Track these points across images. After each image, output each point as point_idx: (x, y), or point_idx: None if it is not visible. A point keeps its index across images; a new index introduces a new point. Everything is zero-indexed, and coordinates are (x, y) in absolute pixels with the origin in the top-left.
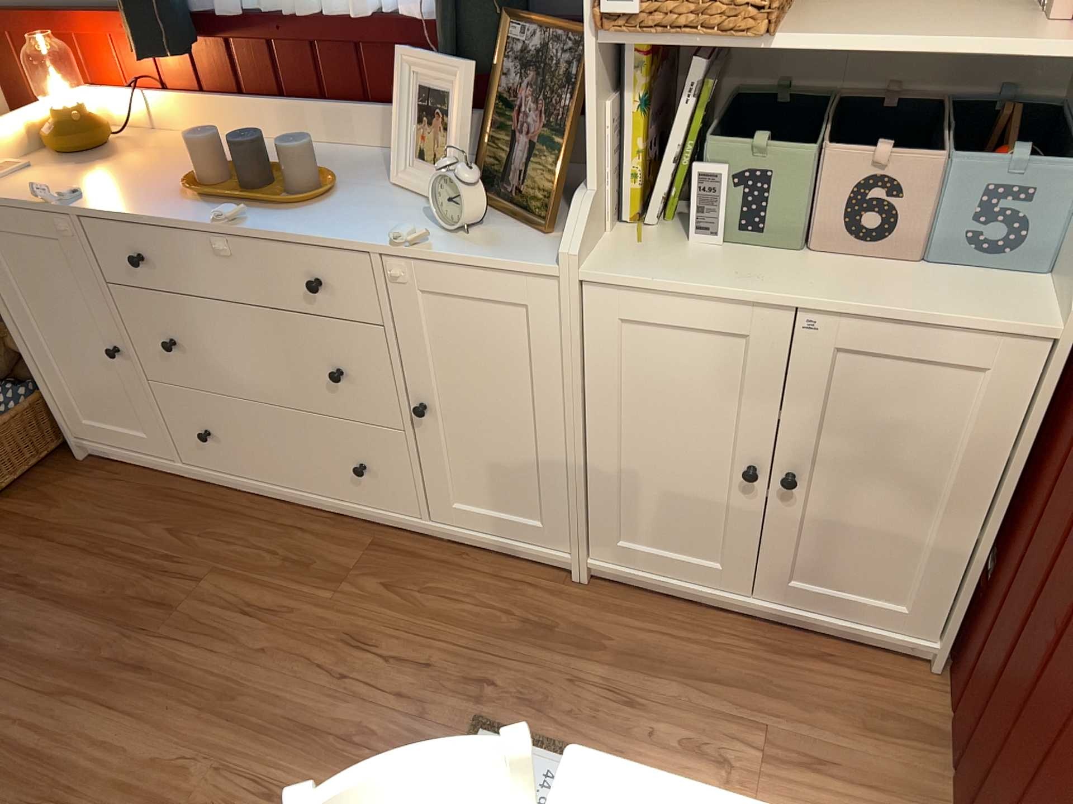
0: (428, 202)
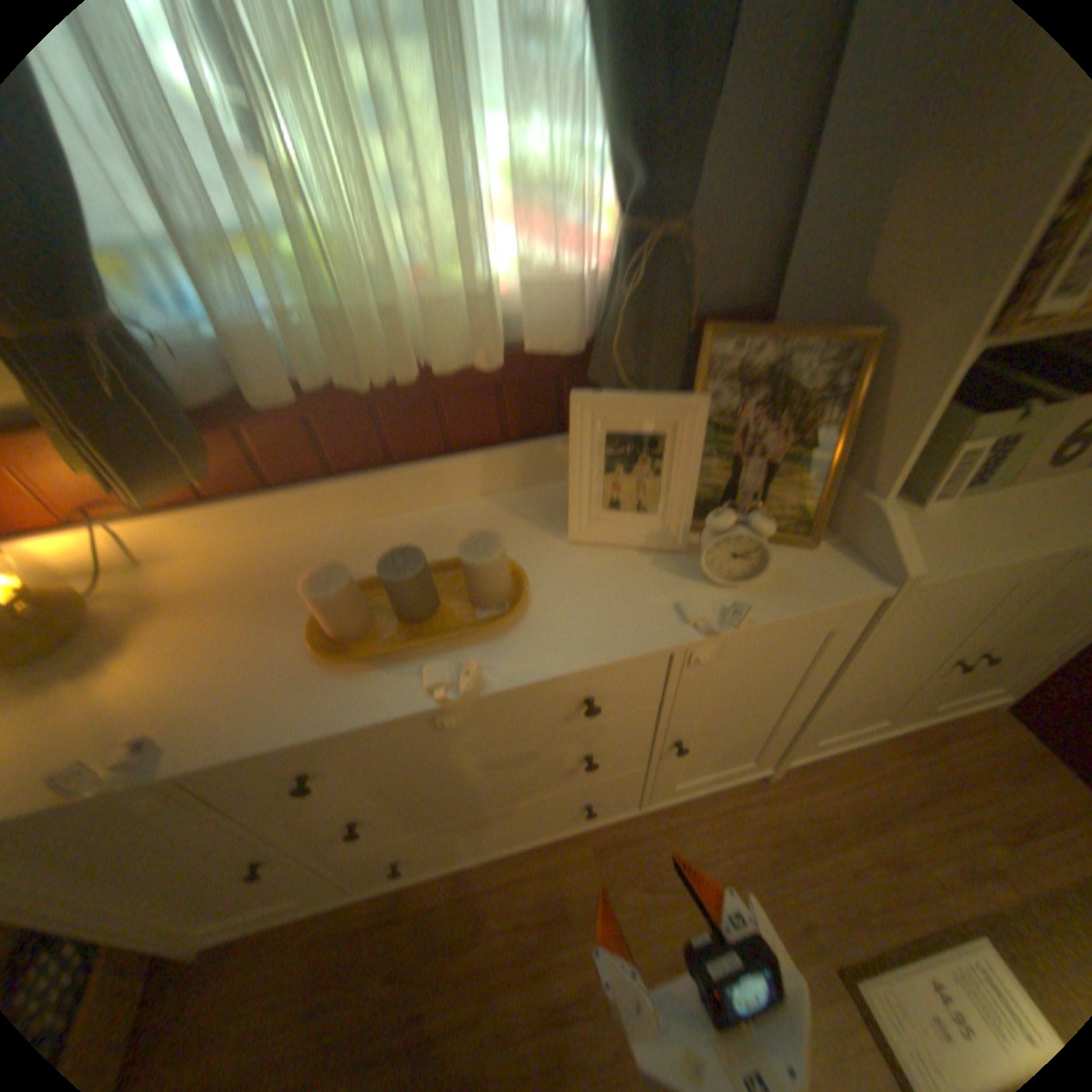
0: (637, 548)
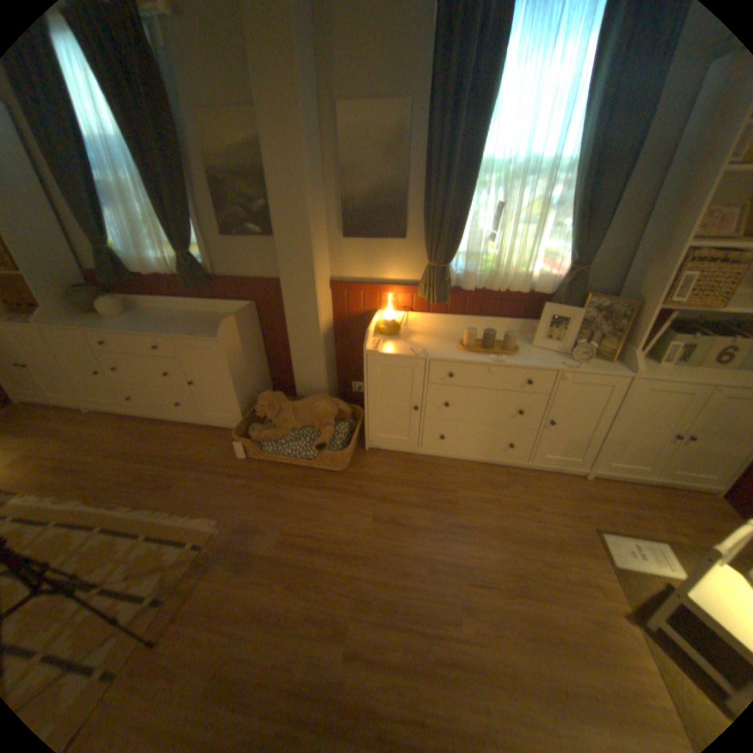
0: (552, 352)
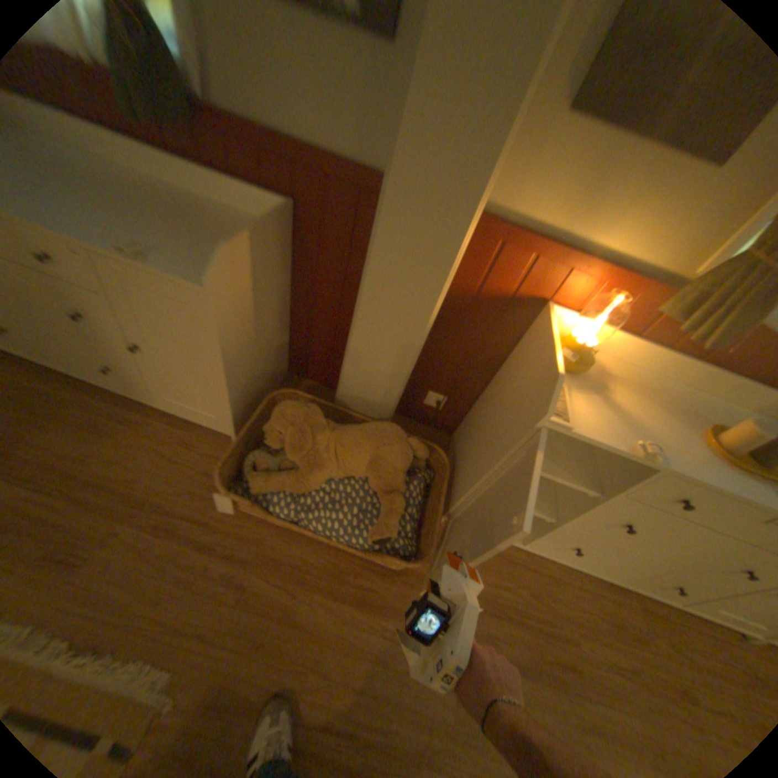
0: None
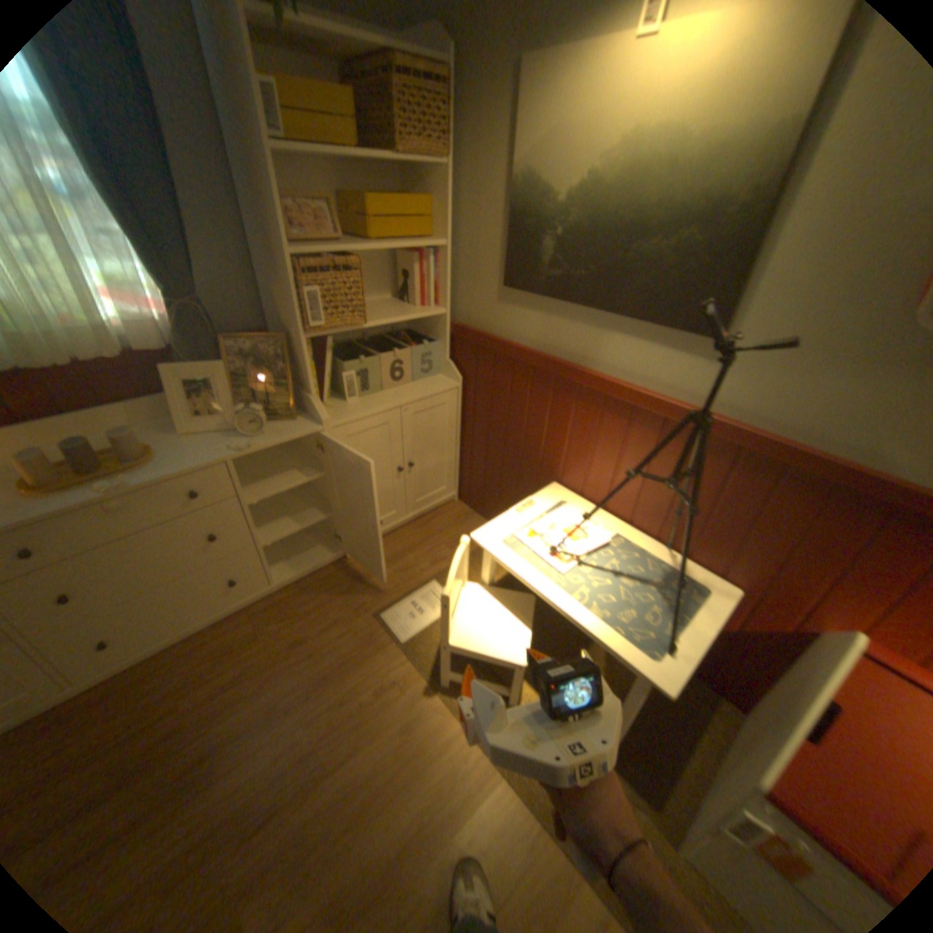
0: (212, 433)
